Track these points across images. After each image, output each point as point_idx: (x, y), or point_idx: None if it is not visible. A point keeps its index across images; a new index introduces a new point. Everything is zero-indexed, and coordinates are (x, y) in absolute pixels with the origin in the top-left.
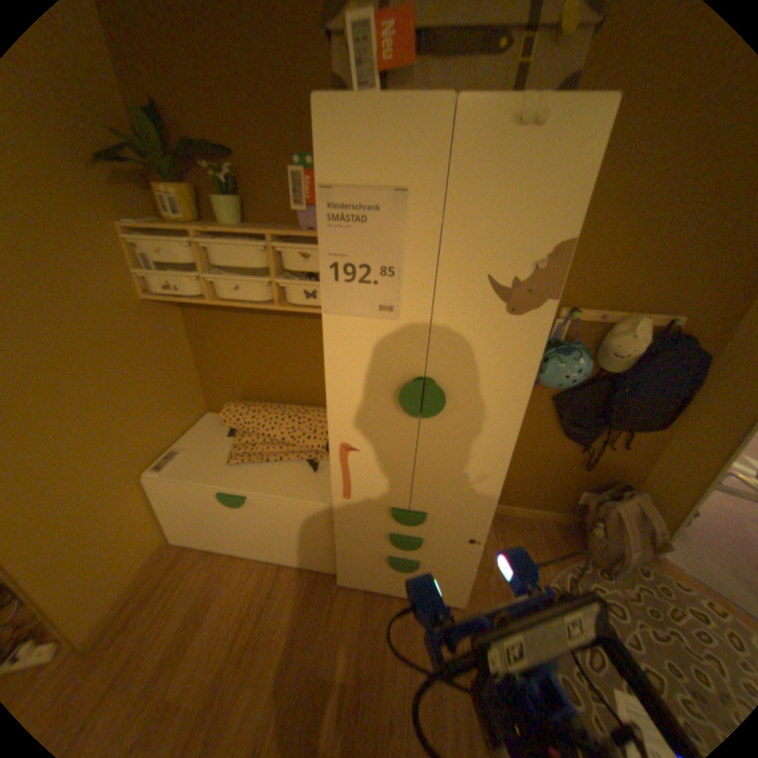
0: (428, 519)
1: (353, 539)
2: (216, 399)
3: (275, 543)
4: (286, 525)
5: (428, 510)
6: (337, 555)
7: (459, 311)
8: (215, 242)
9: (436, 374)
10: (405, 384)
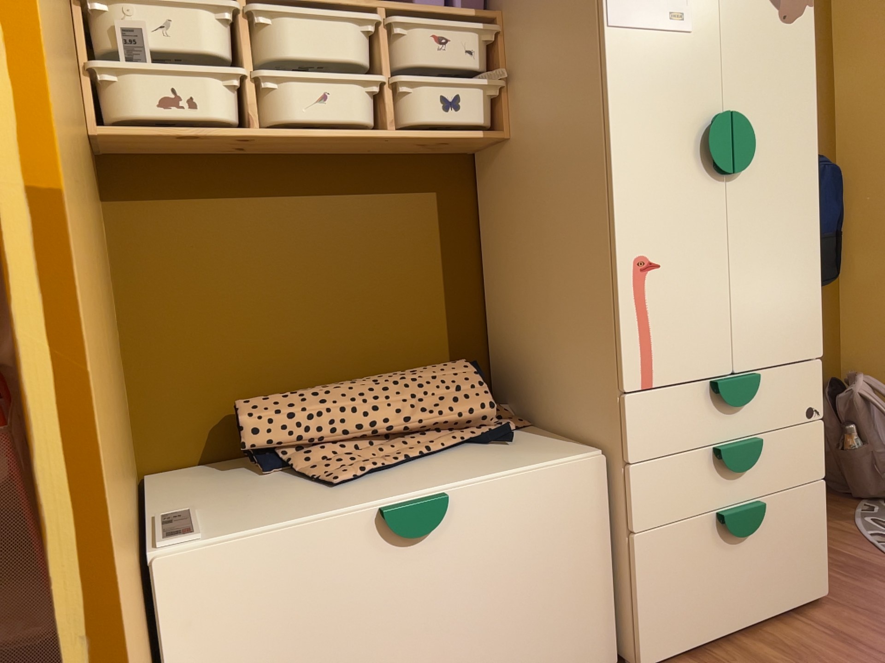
0: (759, 383)
1: (663, 496)
2: (169, 428)
3: (498, 628)
4: (524, 547)
5: (756, 362)
6: (634, 570)
7: (743, 19)
8: (293, 12)
9: (734, 108)
10: (706, 127)
